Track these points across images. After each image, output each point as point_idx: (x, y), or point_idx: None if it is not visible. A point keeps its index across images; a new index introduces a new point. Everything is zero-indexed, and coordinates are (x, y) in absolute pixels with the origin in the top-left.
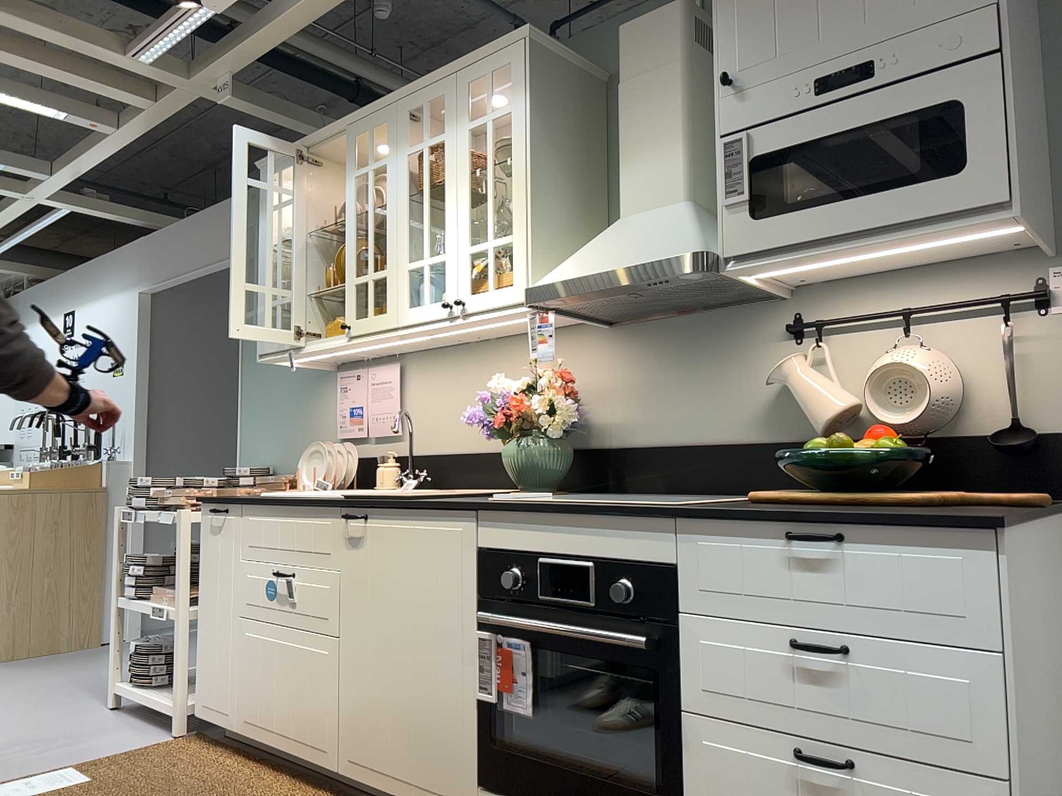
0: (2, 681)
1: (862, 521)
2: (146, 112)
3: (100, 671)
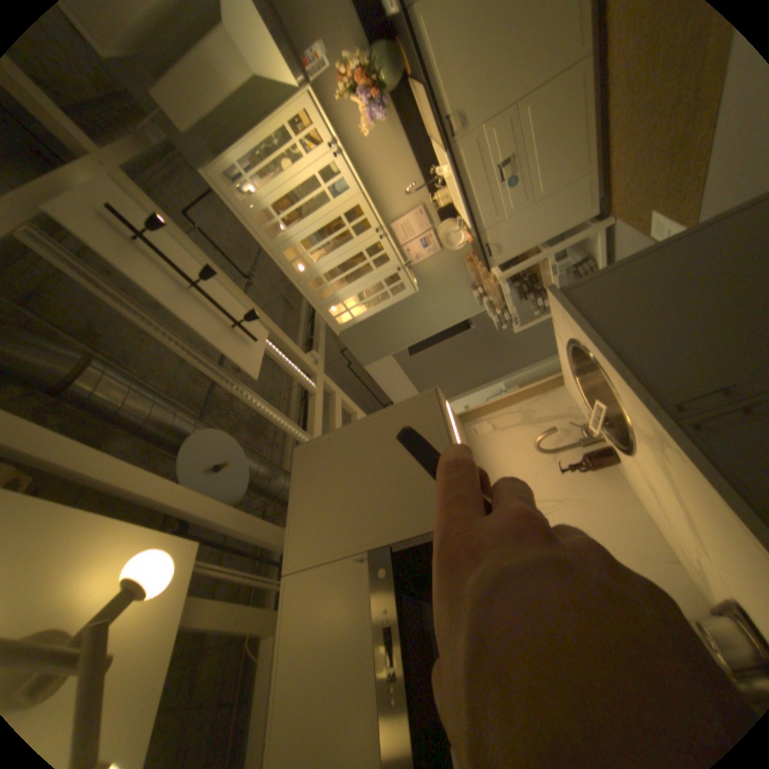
0: None
1: None
2: (343, 398)
3: None
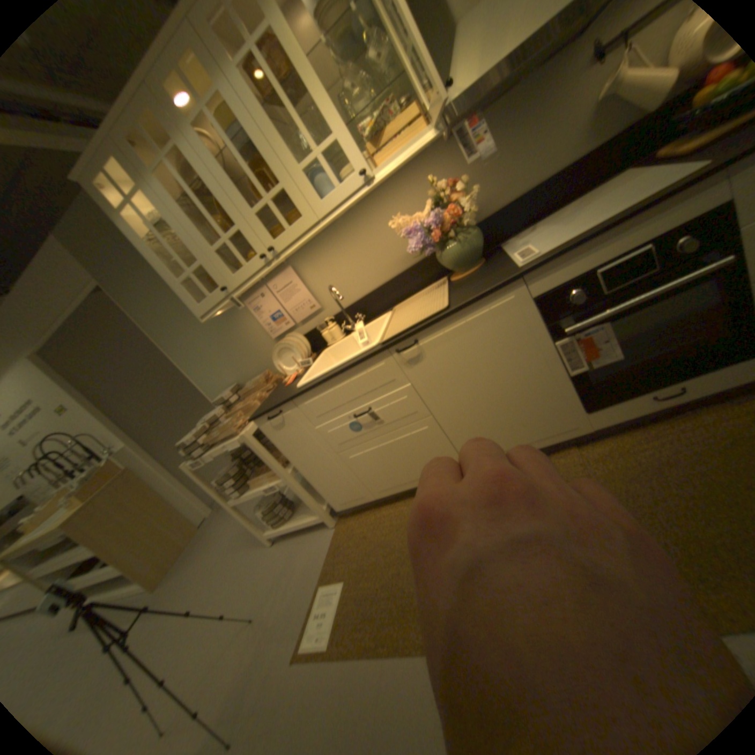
0: (184, 587)
1: None
2: None
3: (225, 538)
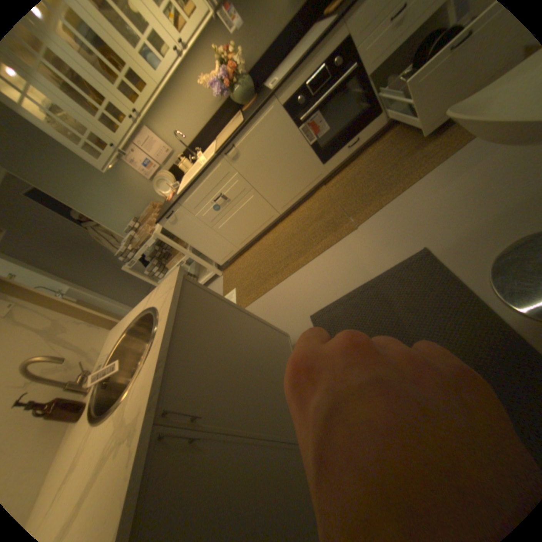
0: None
1: None
2: None
3: None
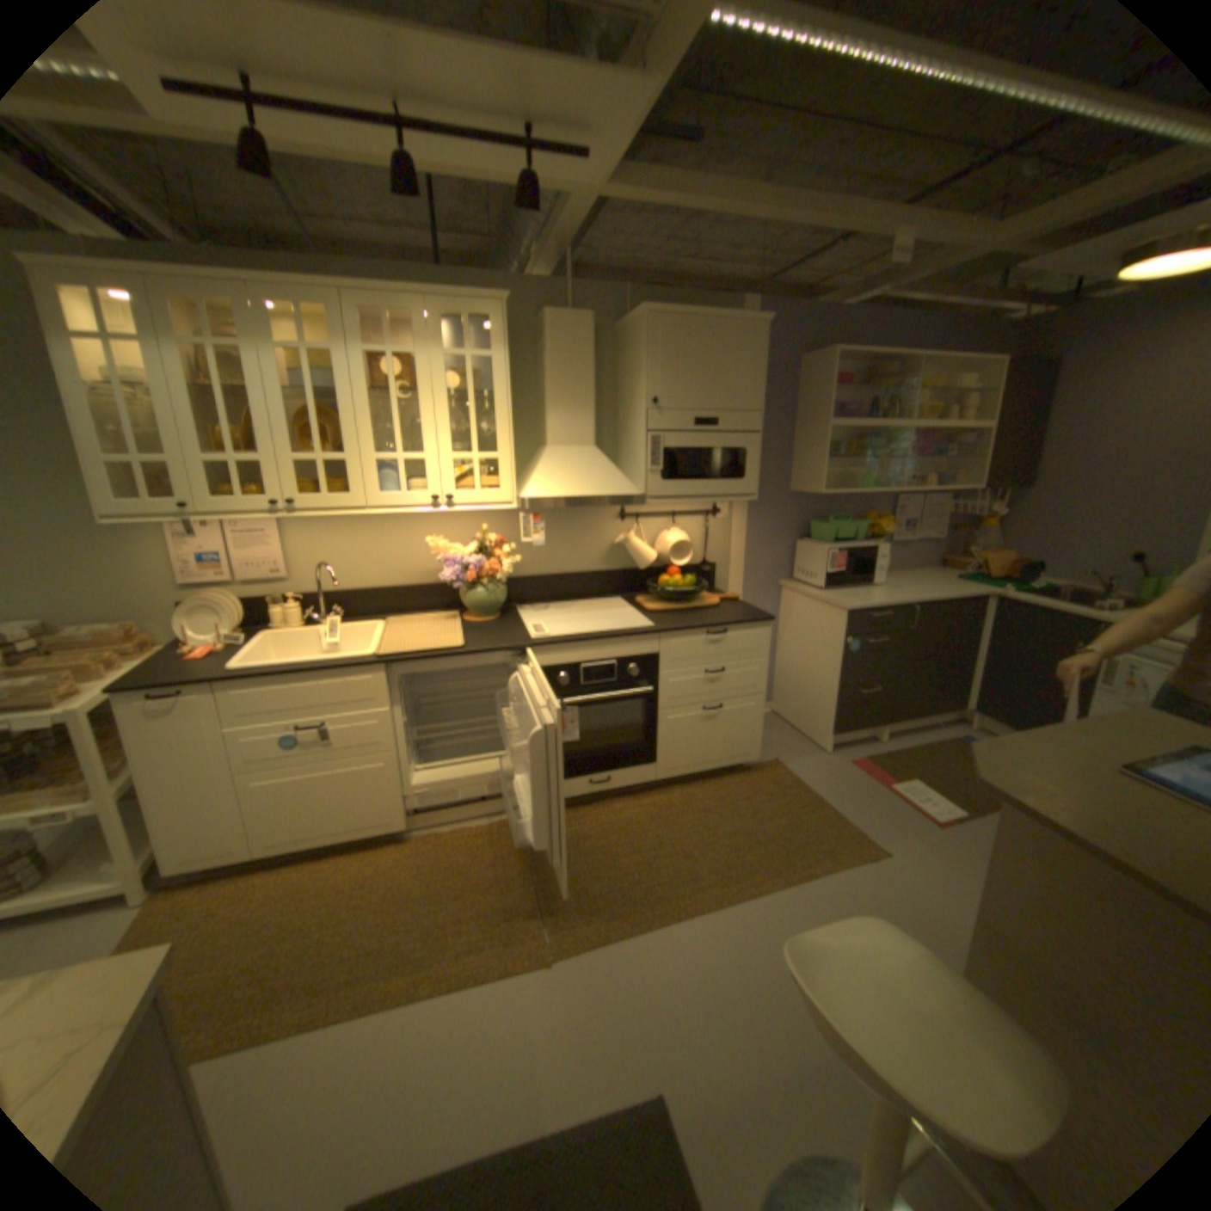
0: None
1: (735, 625)
2: None
3: None
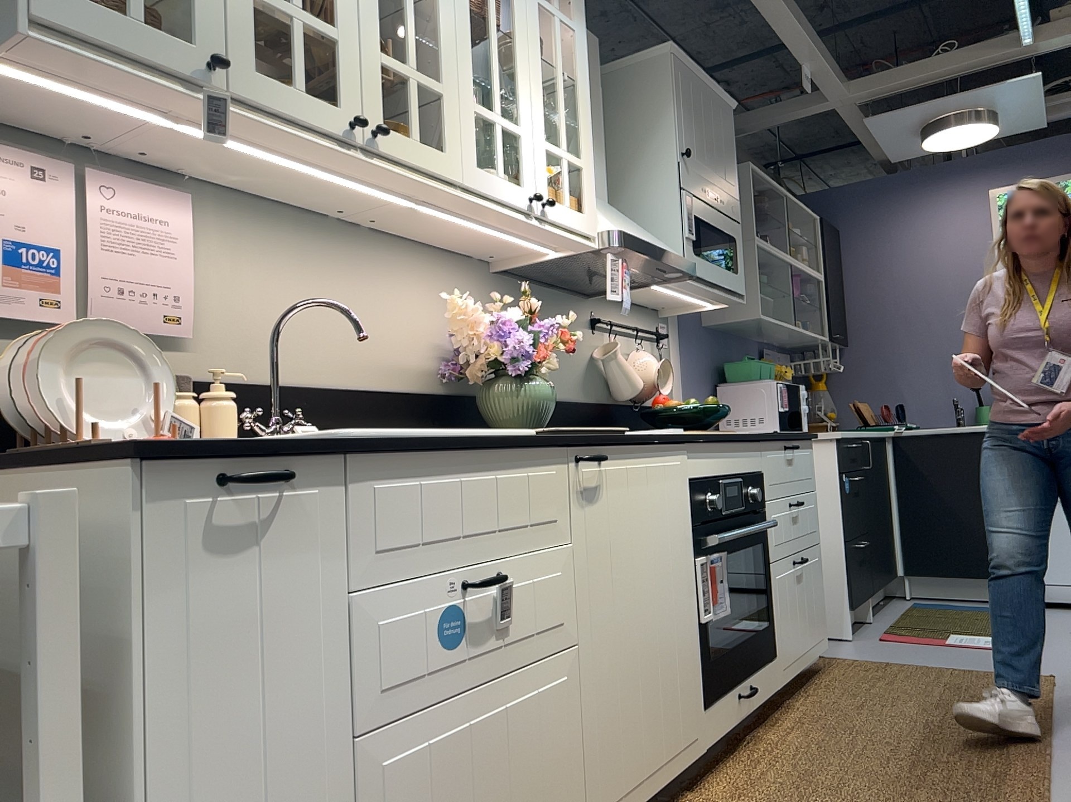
0: None
1: (802, 438)
2: None
3: None
